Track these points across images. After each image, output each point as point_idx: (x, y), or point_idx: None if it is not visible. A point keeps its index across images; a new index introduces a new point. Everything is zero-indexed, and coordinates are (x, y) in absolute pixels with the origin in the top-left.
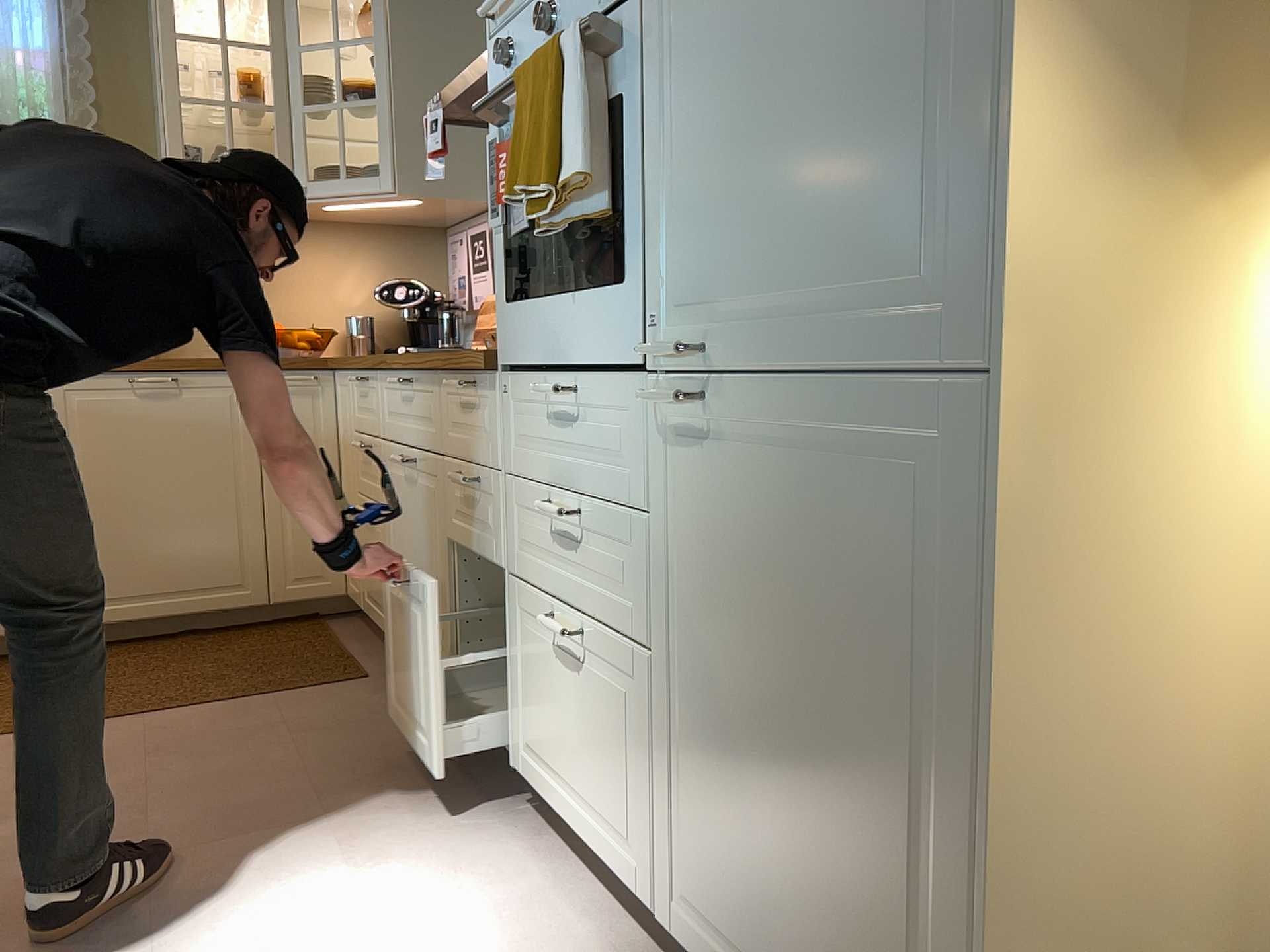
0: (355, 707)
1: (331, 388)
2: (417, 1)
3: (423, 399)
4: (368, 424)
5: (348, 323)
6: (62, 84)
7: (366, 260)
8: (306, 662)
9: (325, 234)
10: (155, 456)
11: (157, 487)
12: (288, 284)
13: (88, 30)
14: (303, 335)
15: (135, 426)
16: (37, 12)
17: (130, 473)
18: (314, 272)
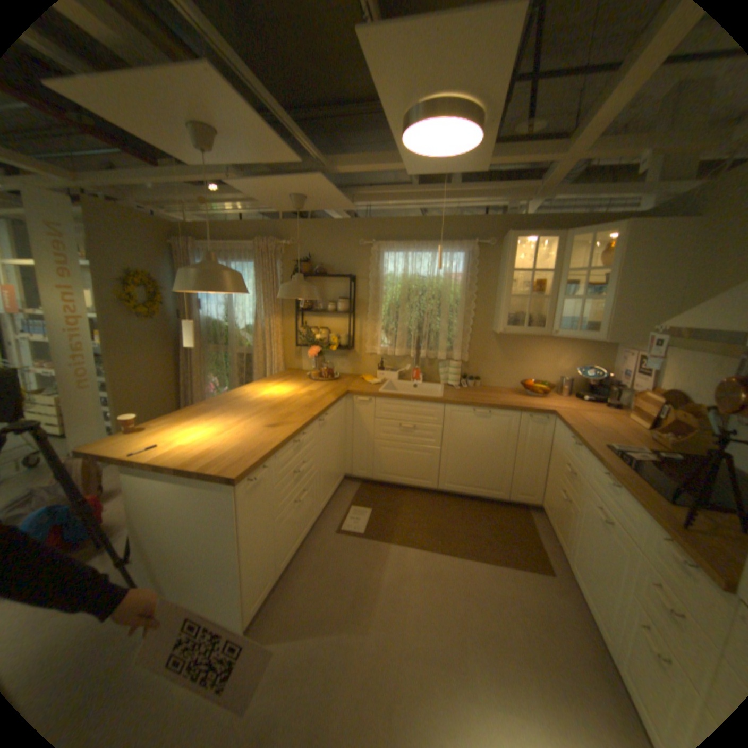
0: (551, 605)
1: (553, 423)
2: (642, 246)
3: (630, 507)
4: (576, 464)
5: (561, 380)
6: (465, 286)
7: (574, 352)
8: (525, 548)
9: (557, 340)
10: (477, 438)
11: (476, 449)
12: (536, 360)
13: (477, 264)
14: (541, 388)
15: (472, 426)
16: (461, 259)
17: (467, 443)
18: (549, 356)
